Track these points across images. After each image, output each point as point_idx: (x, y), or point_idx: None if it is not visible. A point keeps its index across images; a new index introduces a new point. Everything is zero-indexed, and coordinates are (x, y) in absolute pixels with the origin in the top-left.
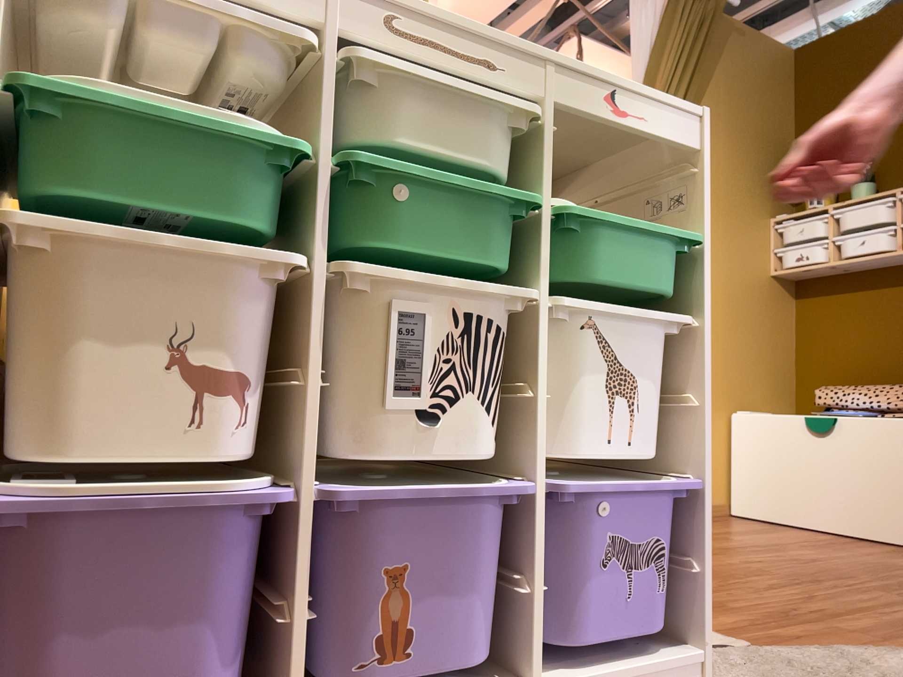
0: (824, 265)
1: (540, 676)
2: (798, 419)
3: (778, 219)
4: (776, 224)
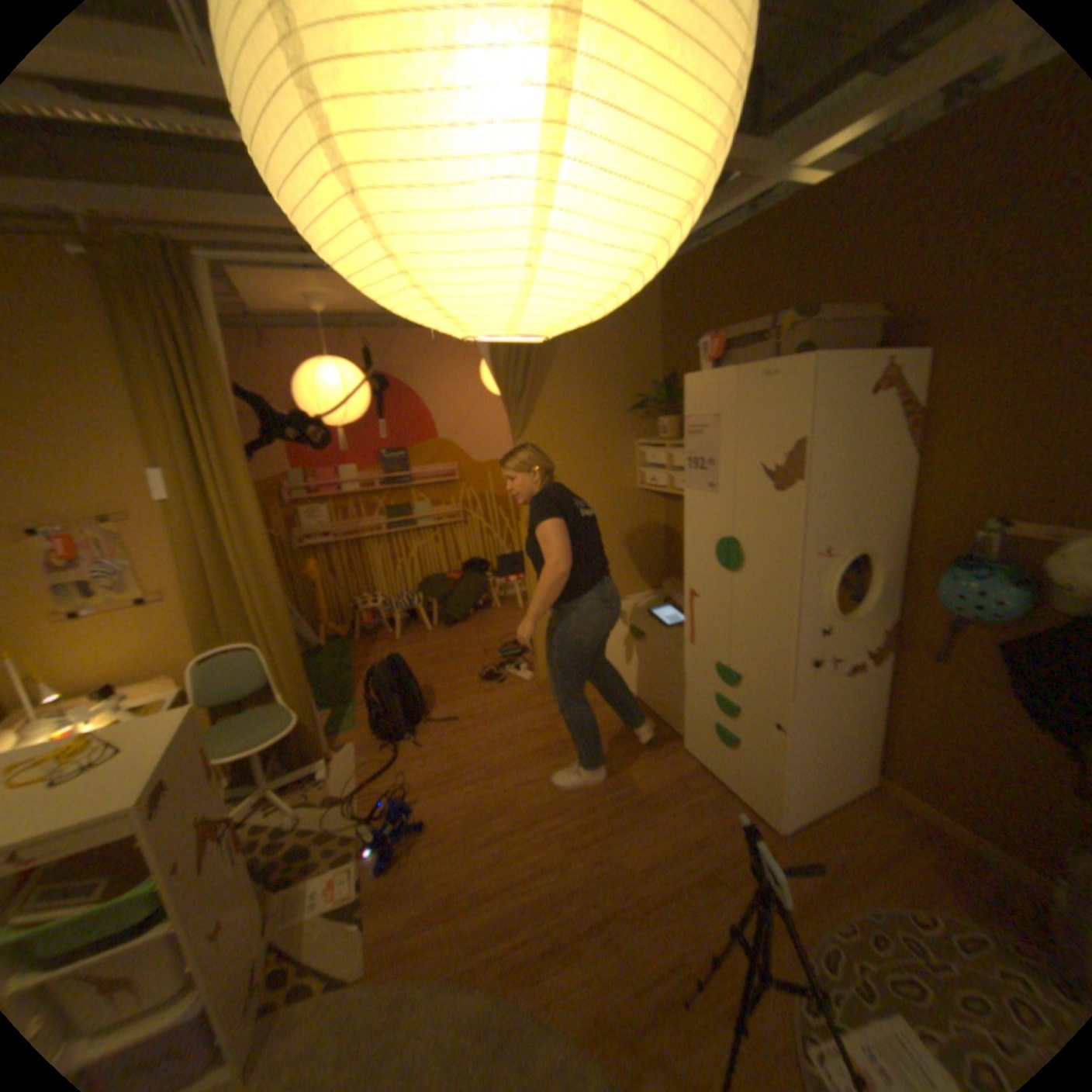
0: (668, 492)
1: None
2: (628, 631)
3: (643, 442)
4: (642, 448)
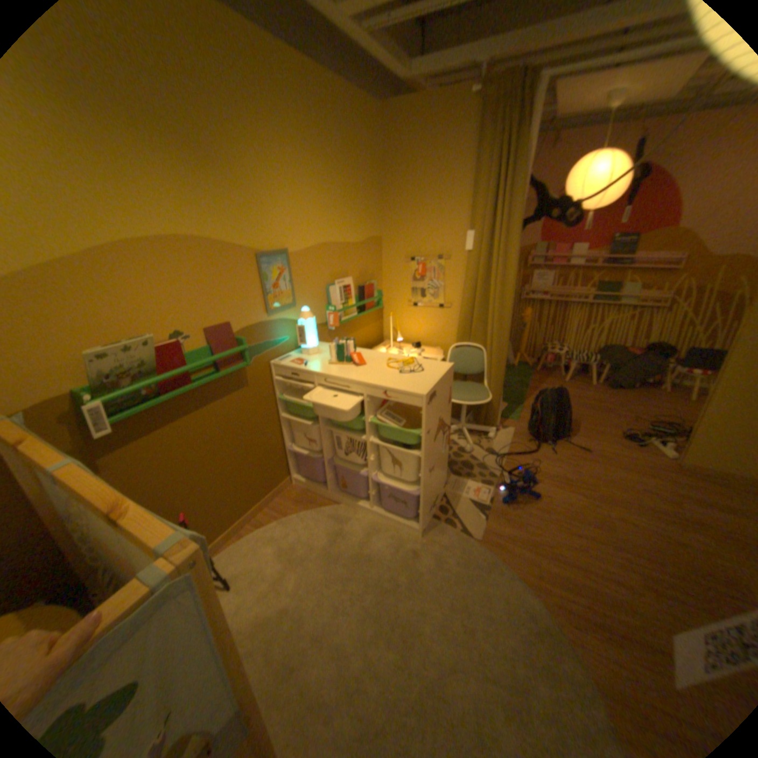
0: None
1: (376, 511)
2: None
3: None
4: None
